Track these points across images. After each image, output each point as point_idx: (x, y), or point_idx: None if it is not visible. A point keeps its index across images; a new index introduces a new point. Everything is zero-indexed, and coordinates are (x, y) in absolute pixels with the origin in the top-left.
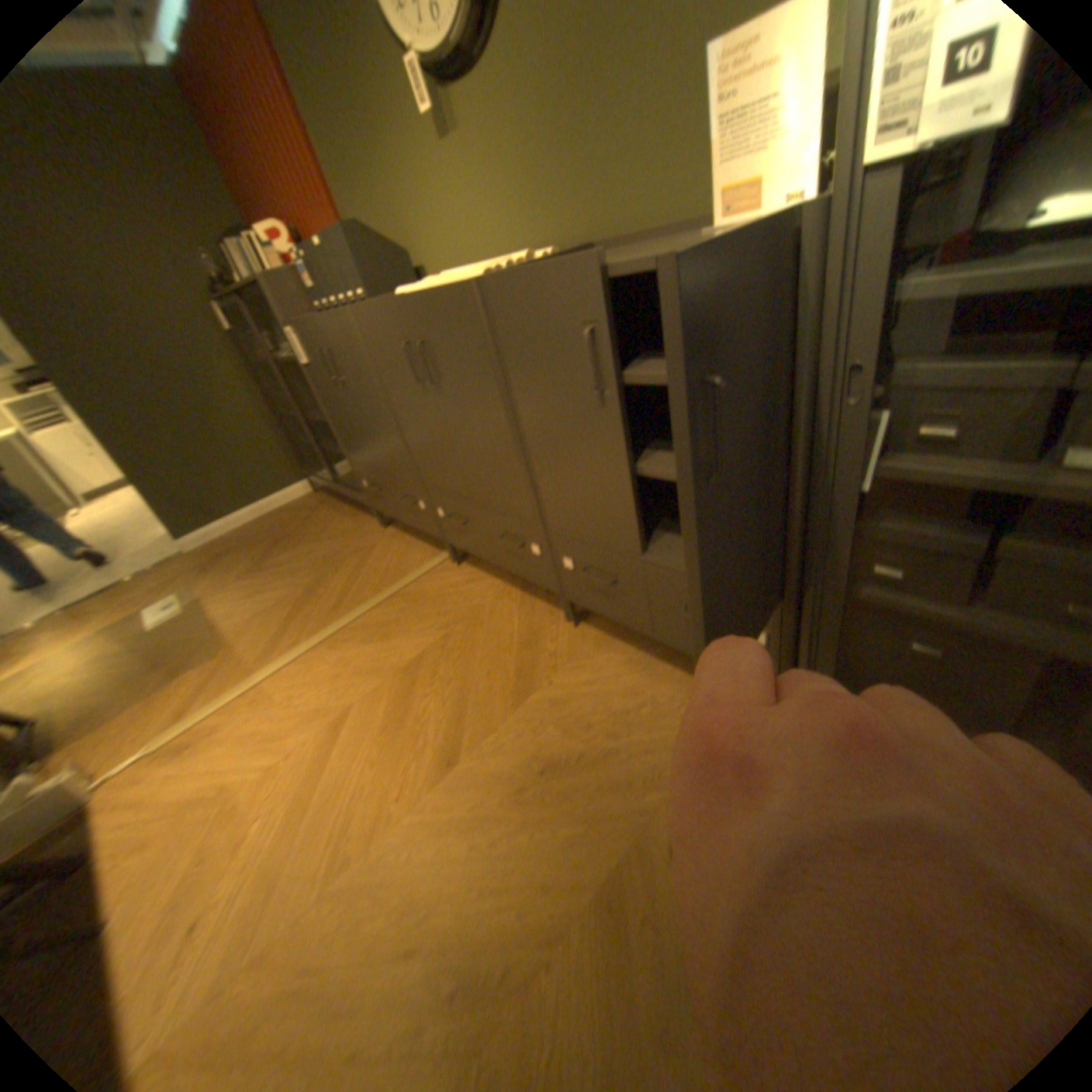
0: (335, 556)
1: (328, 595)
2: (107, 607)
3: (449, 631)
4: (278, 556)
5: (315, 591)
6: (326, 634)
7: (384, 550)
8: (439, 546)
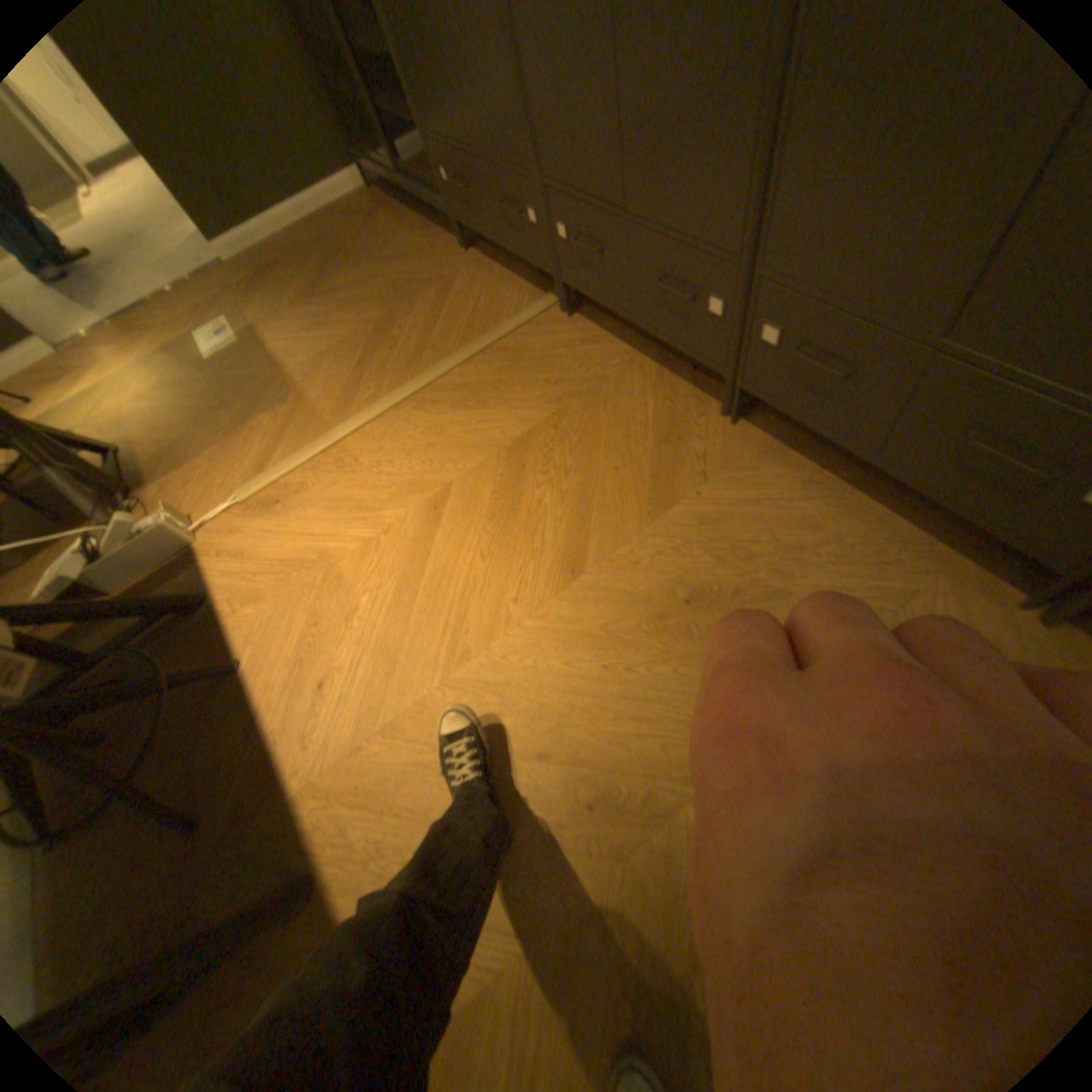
0: (404, 286)
1: (402, 340)
2: (150, 325)
3: (561, 409)
4: (333, 278)
5: (386, 333)
6: (408, 392)
7: (466, 284)
8: (539, 287)
